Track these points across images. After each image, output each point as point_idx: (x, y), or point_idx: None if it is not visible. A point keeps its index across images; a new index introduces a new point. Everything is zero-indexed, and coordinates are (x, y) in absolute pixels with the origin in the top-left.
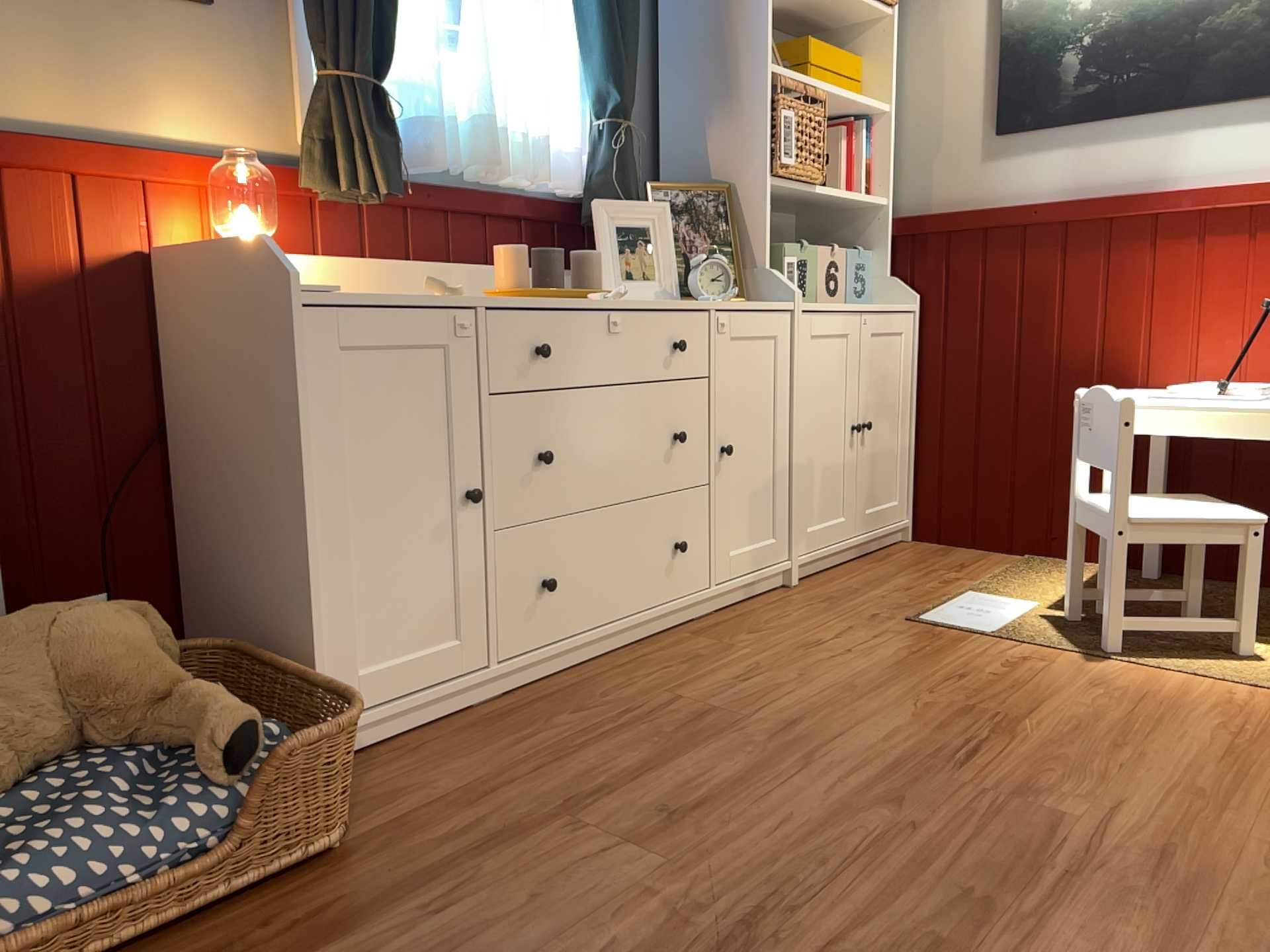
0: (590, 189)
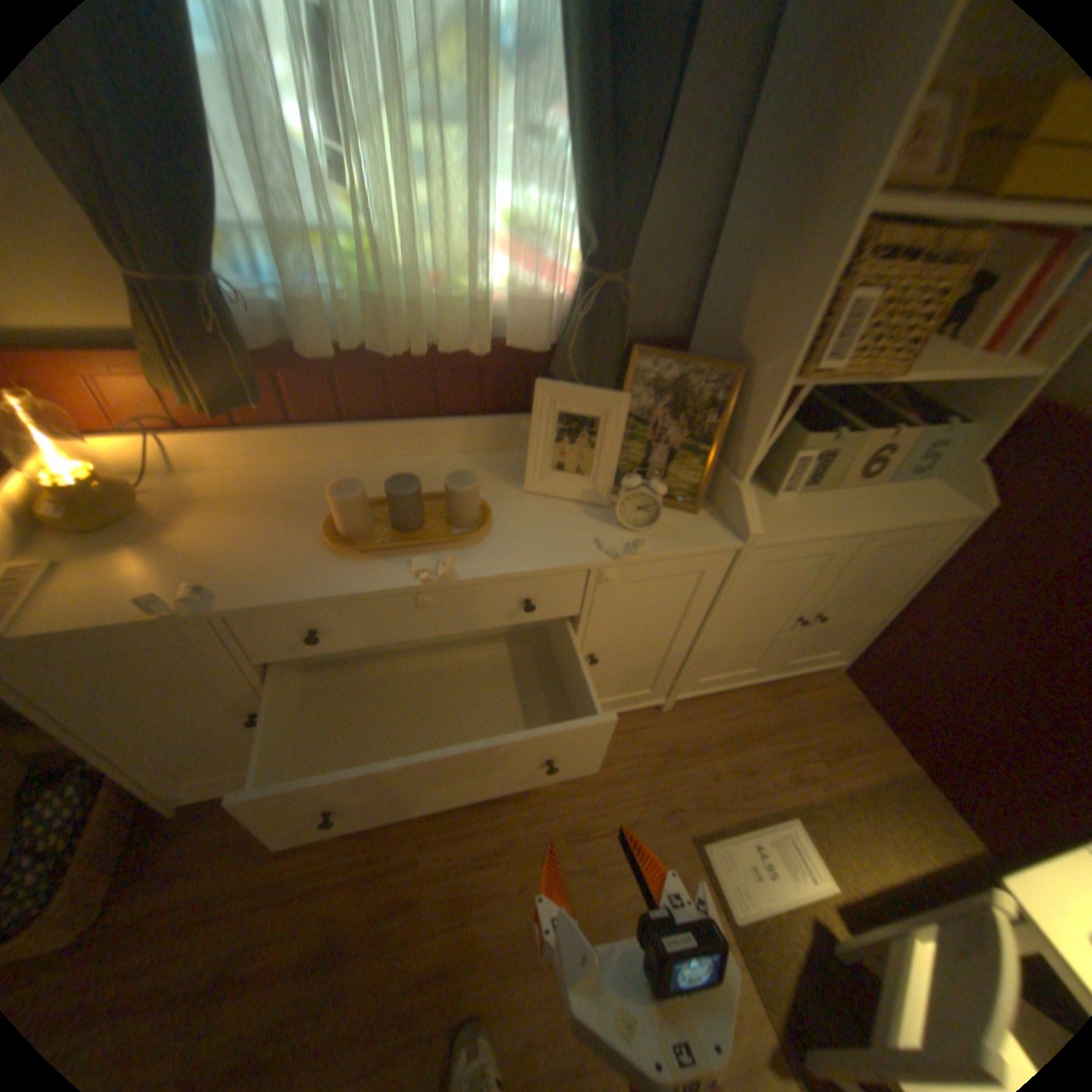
0: (561, 347)
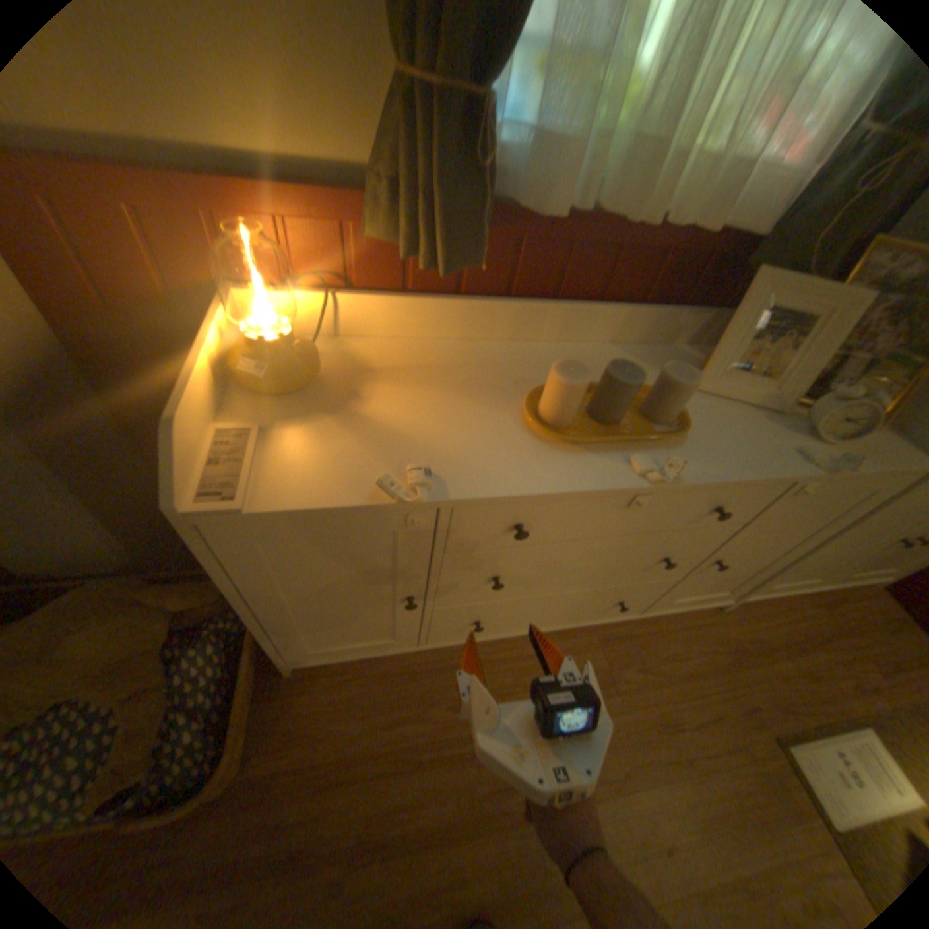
0: (783, 230)
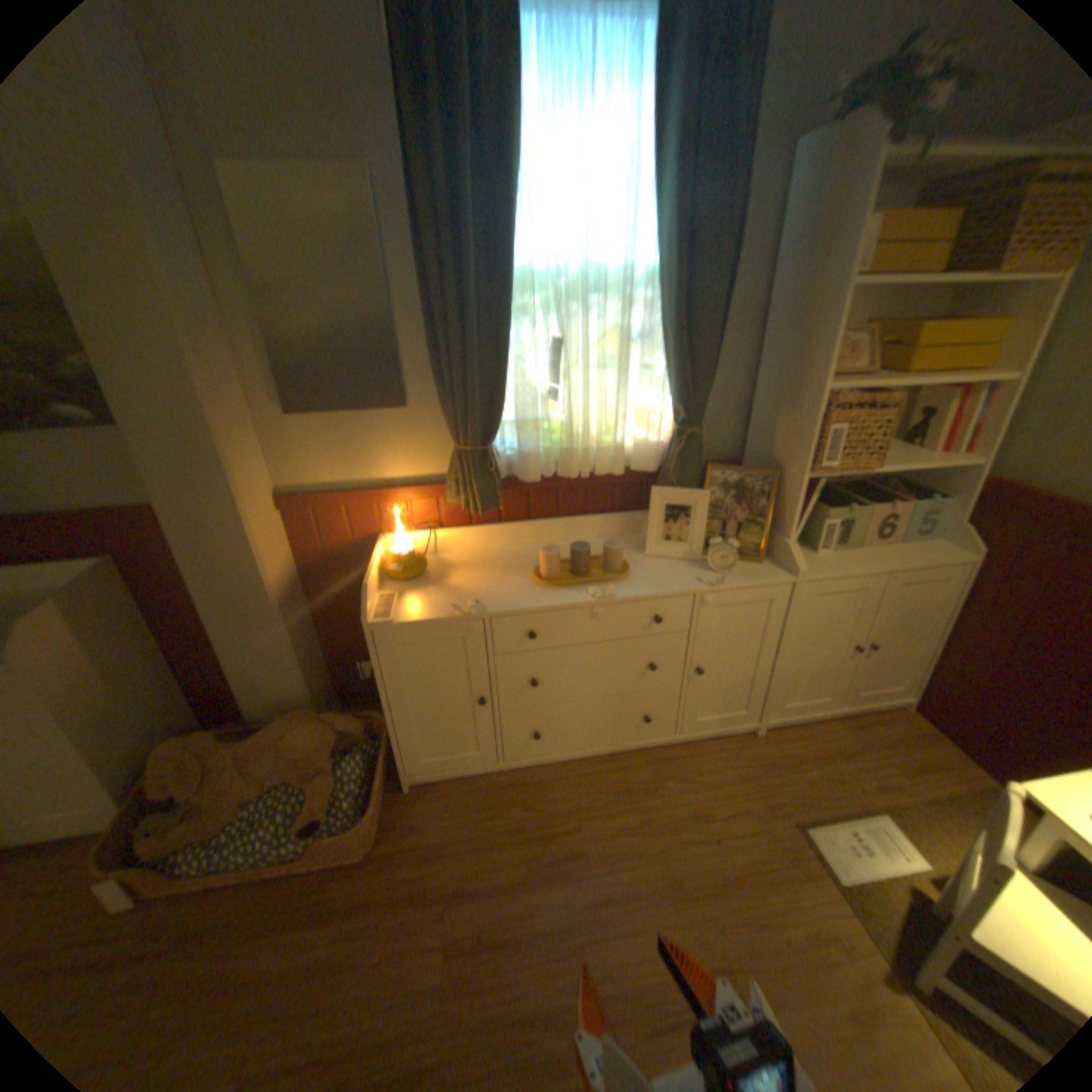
0: (662, 469)
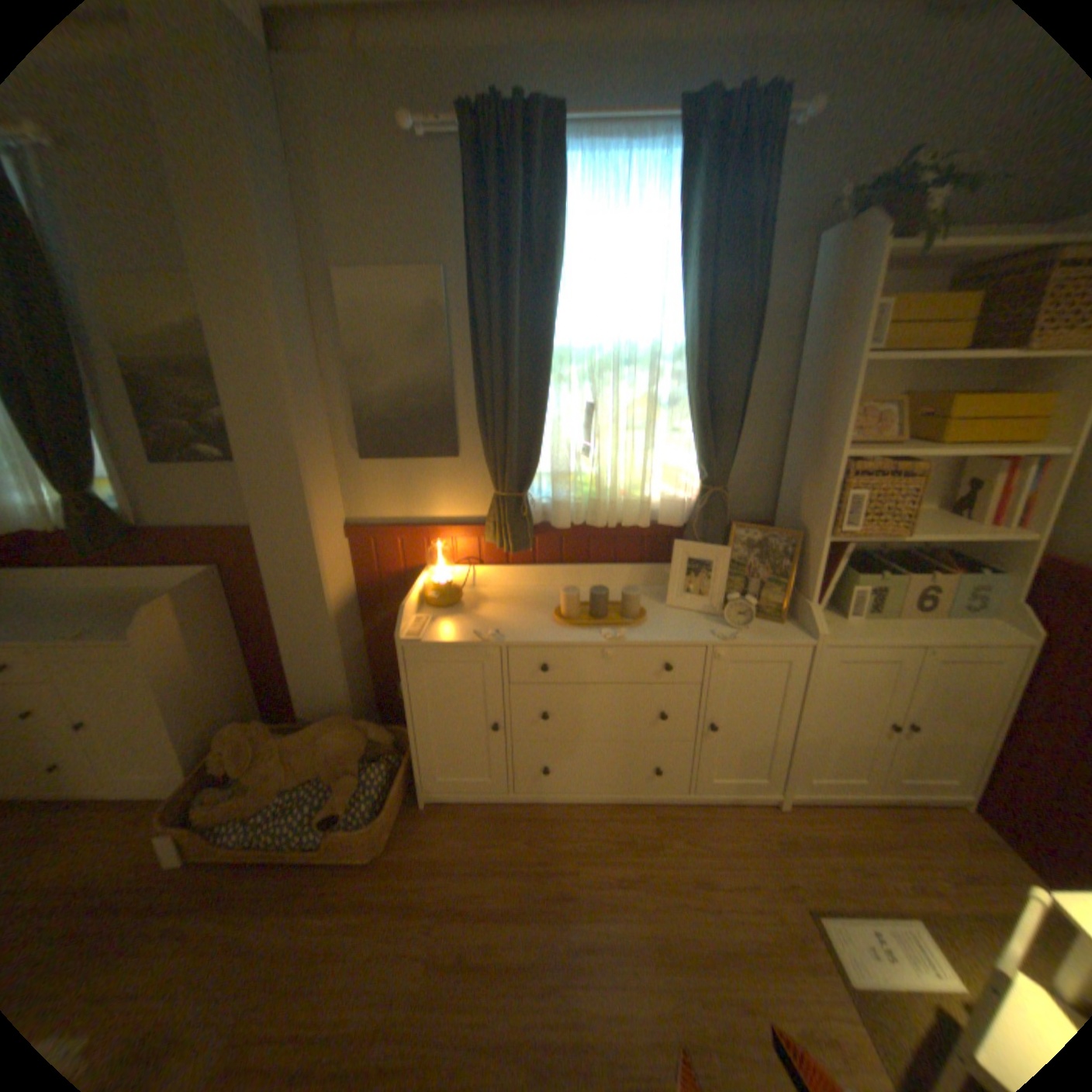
0: (689, 524)
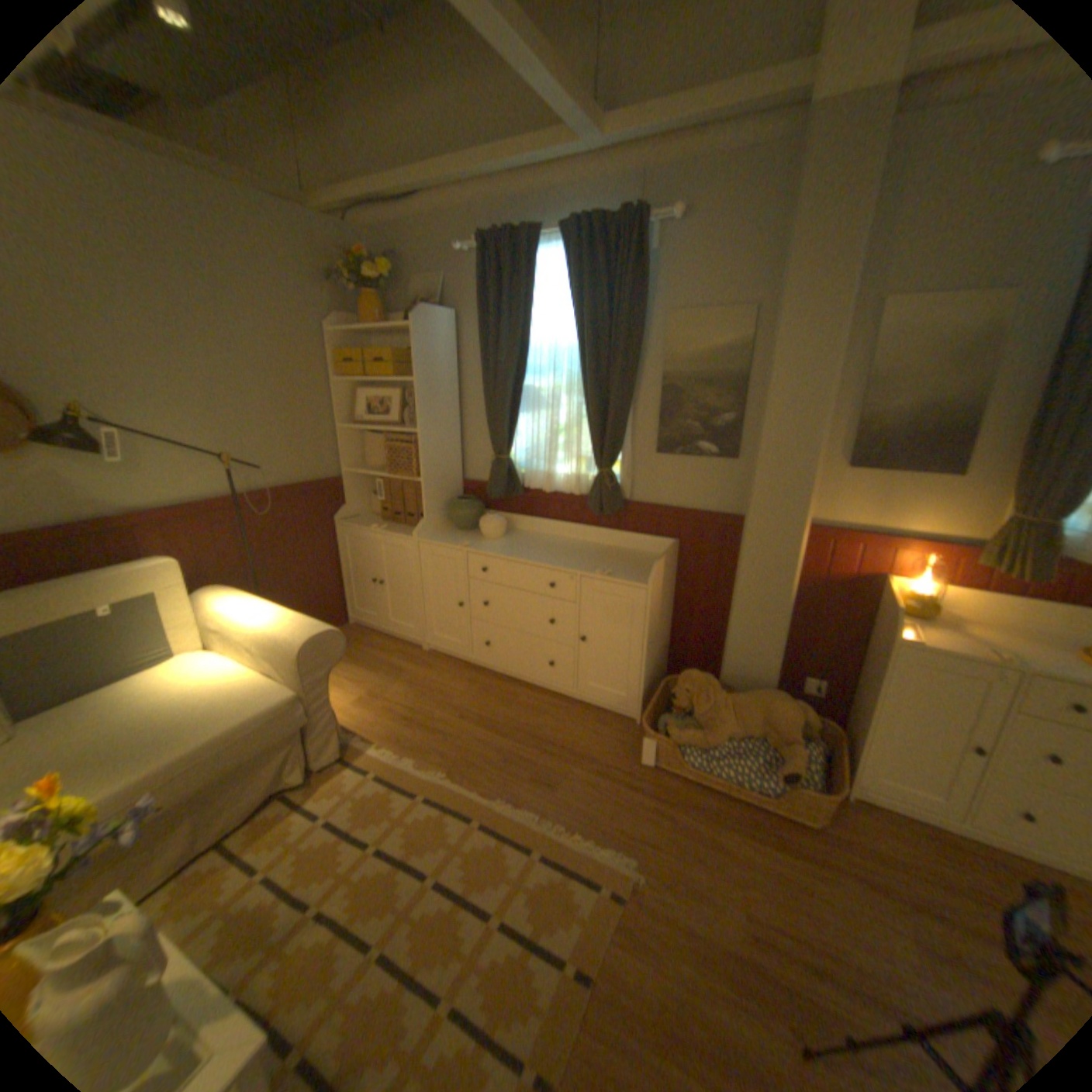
0: None
